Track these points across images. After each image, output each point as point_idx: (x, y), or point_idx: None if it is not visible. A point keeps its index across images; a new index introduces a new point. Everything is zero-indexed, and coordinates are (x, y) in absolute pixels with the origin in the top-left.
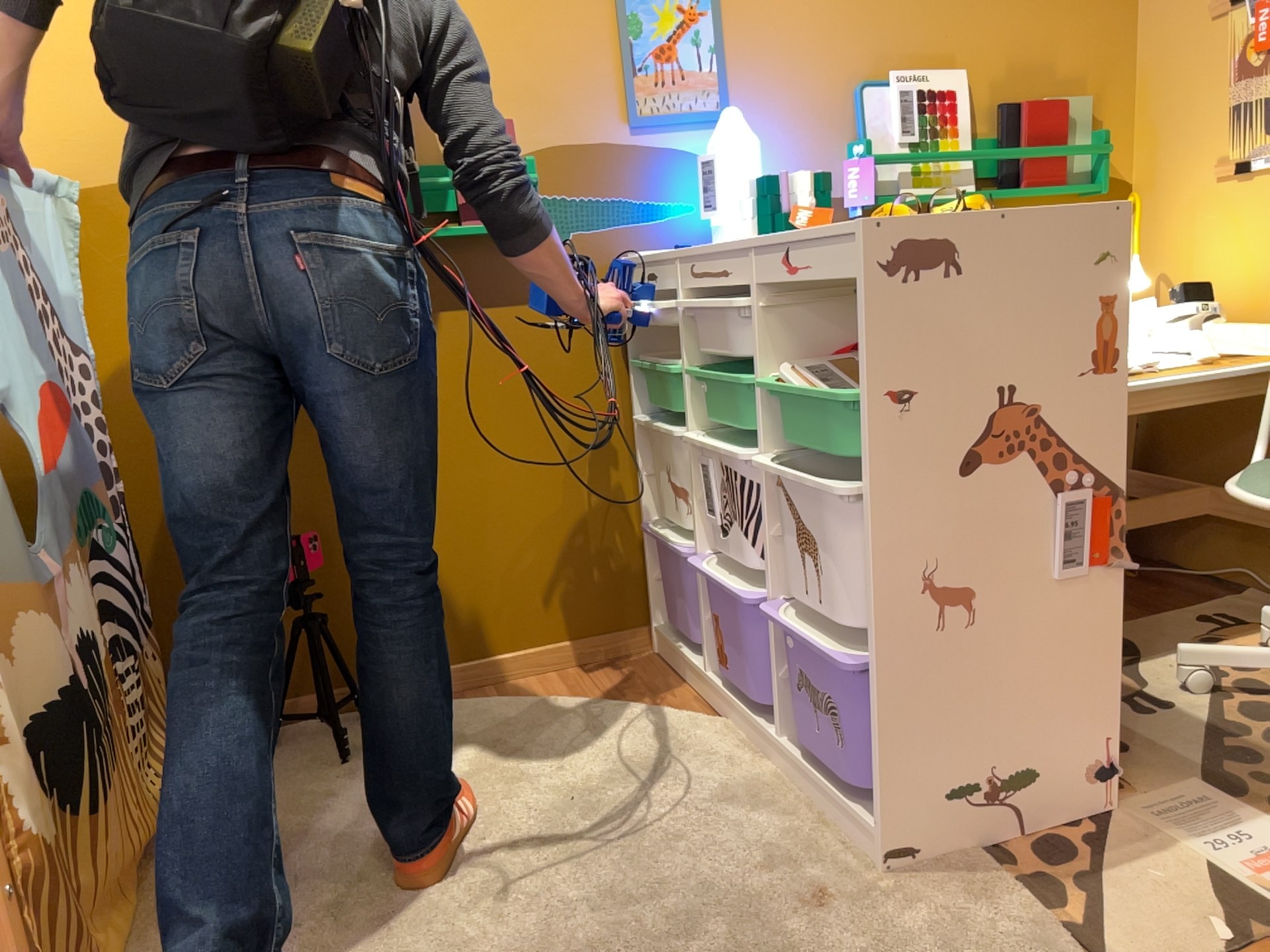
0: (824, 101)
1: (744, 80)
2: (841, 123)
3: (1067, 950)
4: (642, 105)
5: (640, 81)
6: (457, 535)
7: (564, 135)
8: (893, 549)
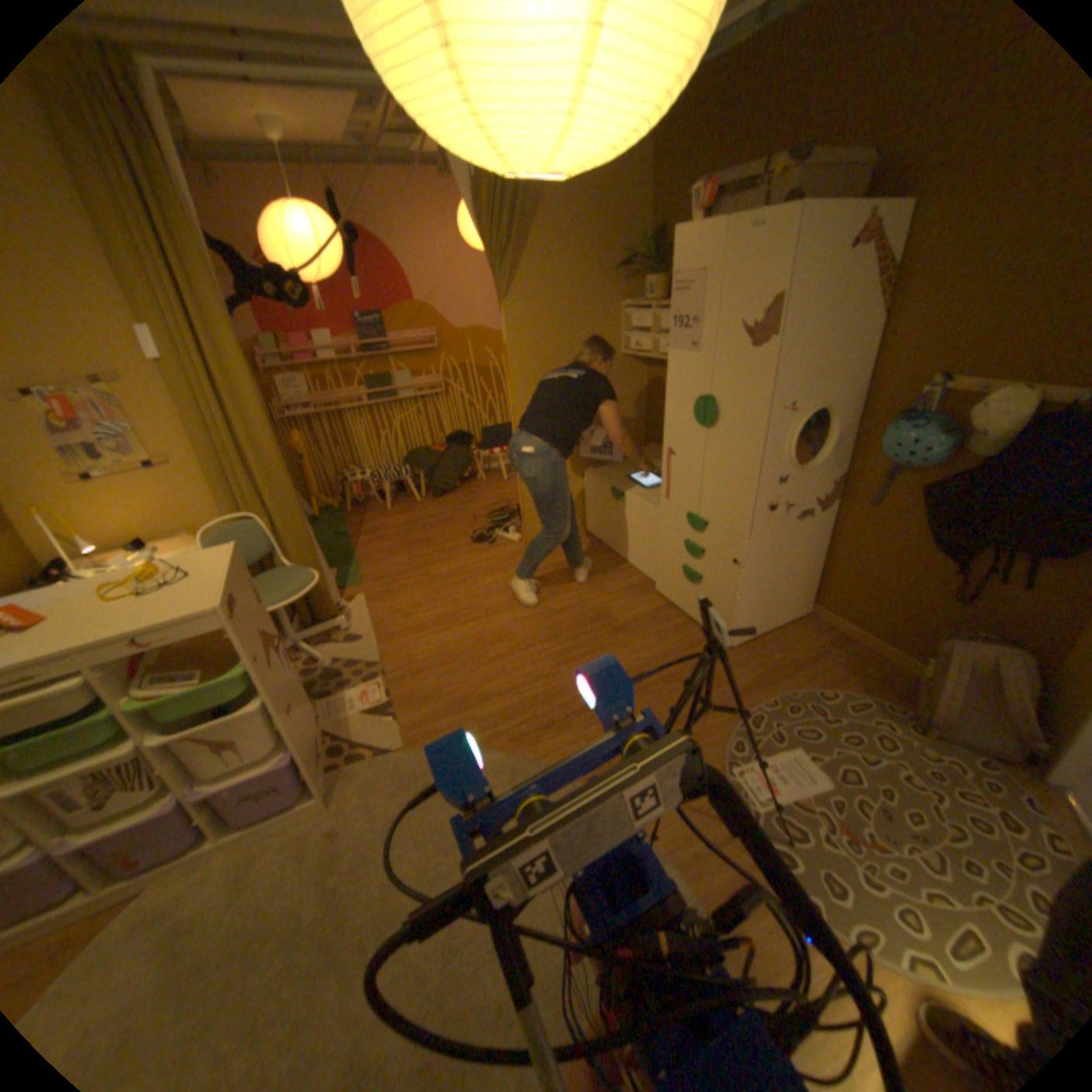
0: None
1: None
2: None
3: (379, 756)
4: None
5: None
6: None
7: None
8: (265, 710)
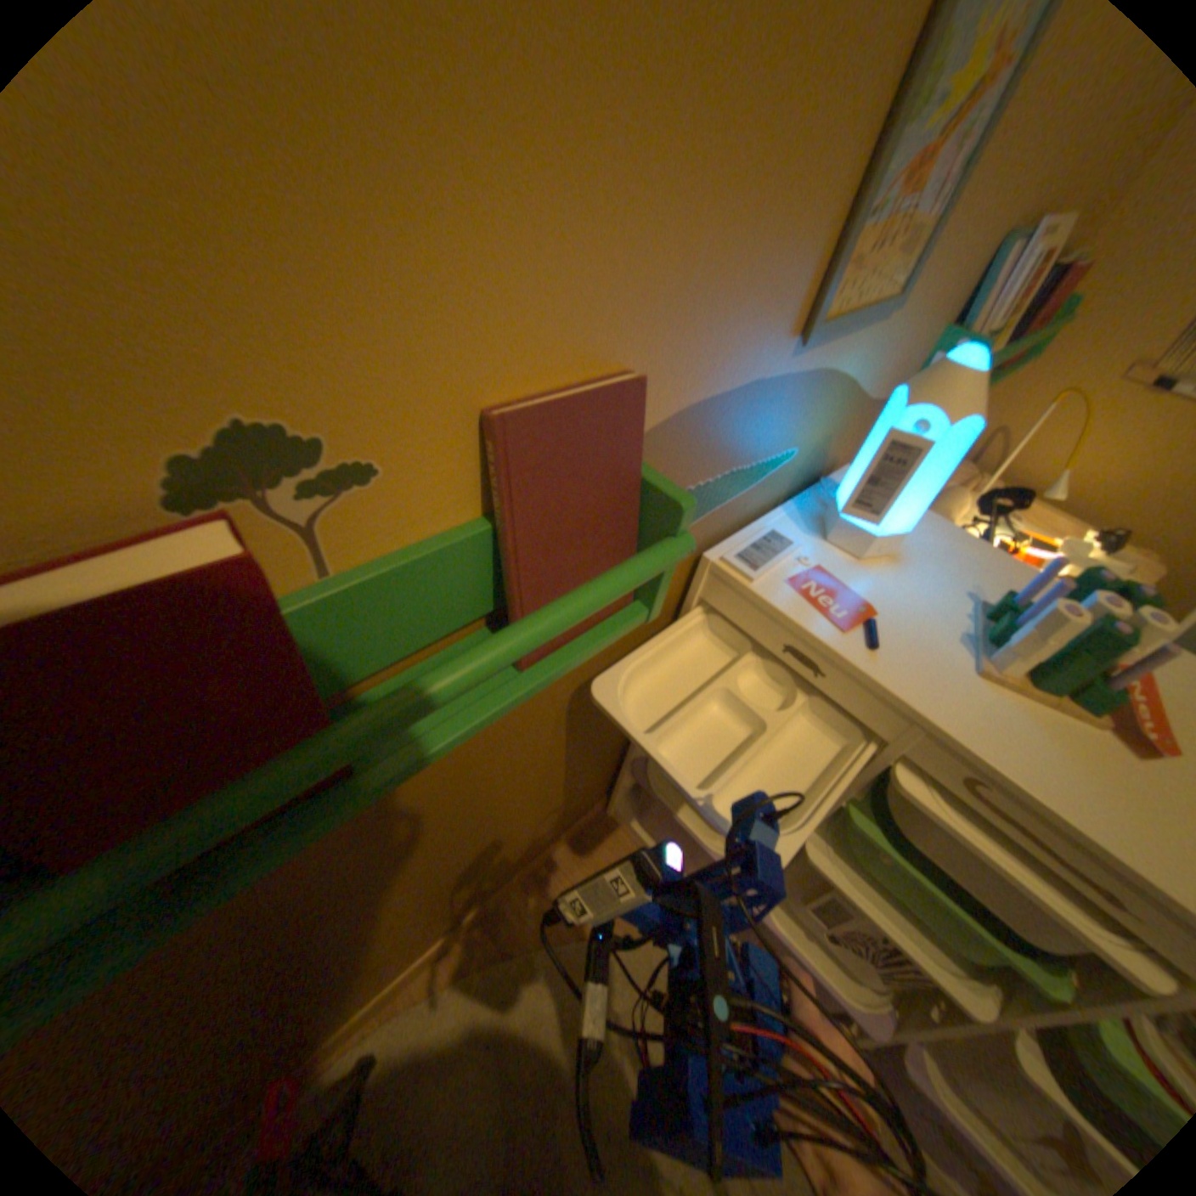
0: (981, 259)
1: (955, 224)
2: (968, 293)
3: None
4: (843, 293)
5: (869, 235)
6: (455, 885)
7: (716, 375)
8: None
